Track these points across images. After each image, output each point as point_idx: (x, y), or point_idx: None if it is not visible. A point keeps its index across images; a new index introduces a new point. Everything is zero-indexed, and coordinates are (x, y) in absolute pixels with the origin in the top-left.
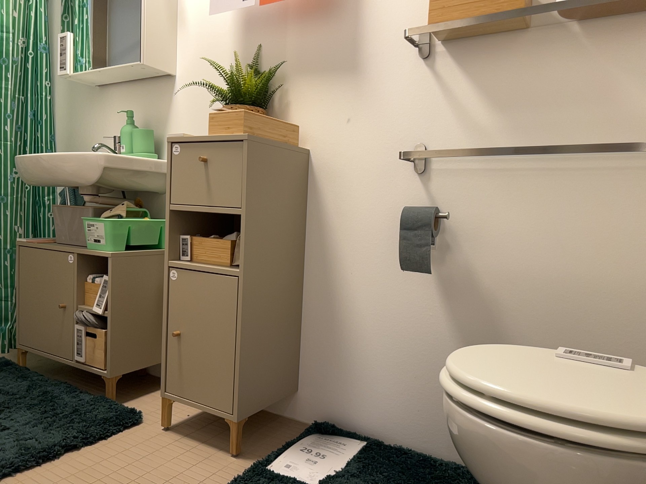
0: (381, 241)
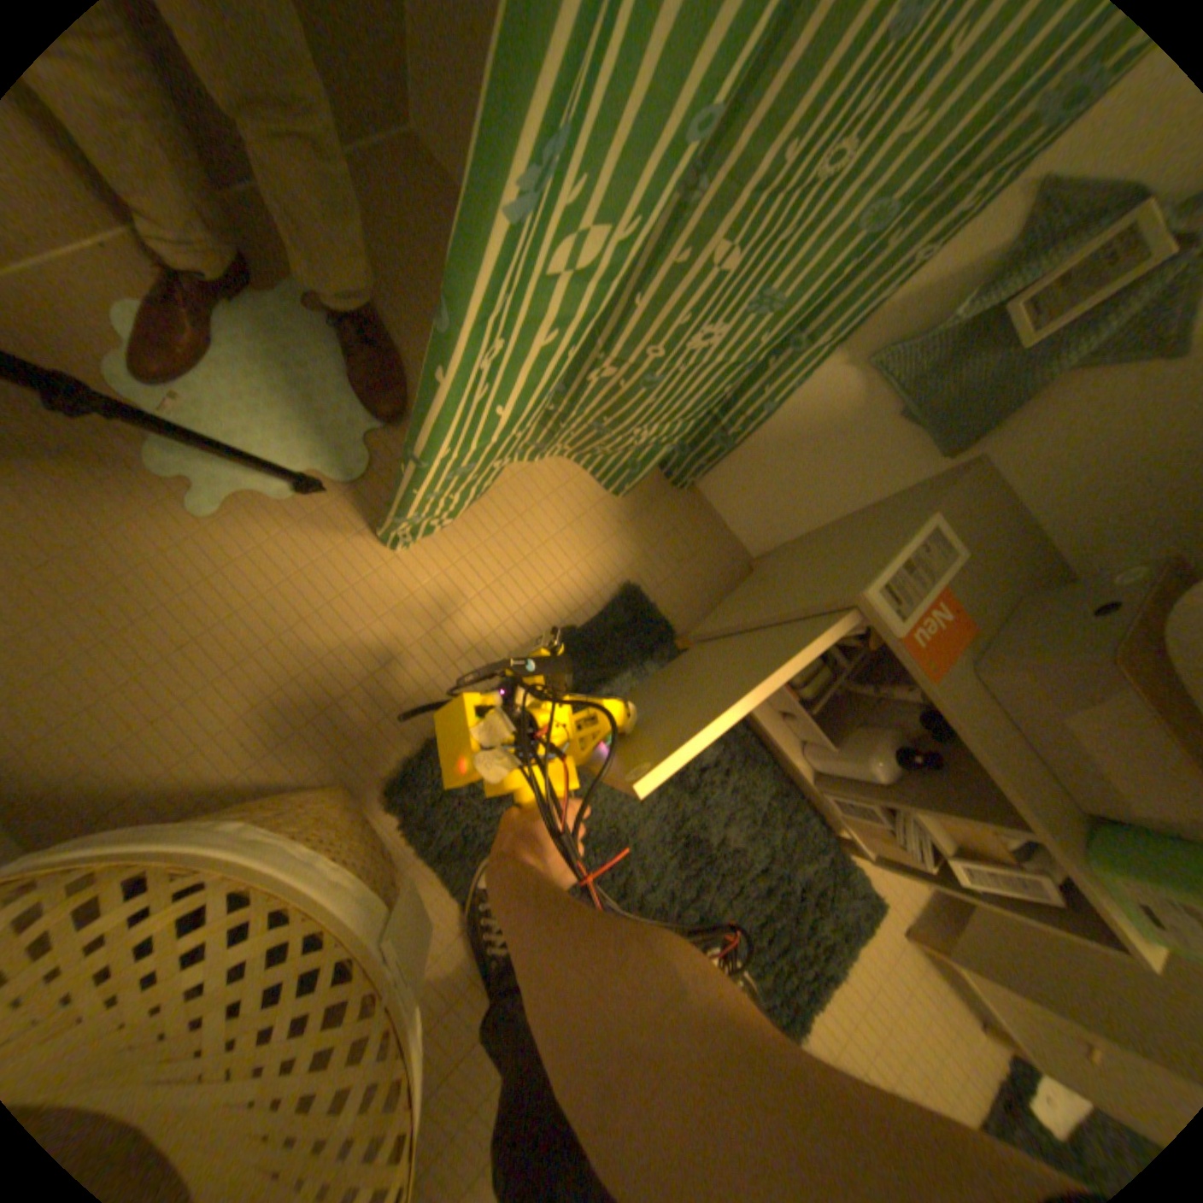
0: None
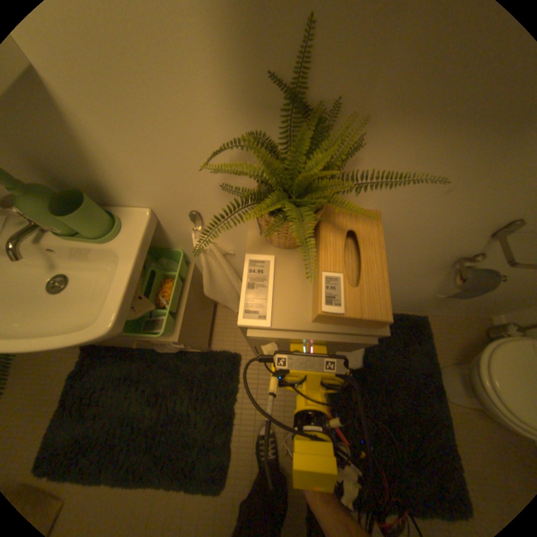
0: (415, 265)
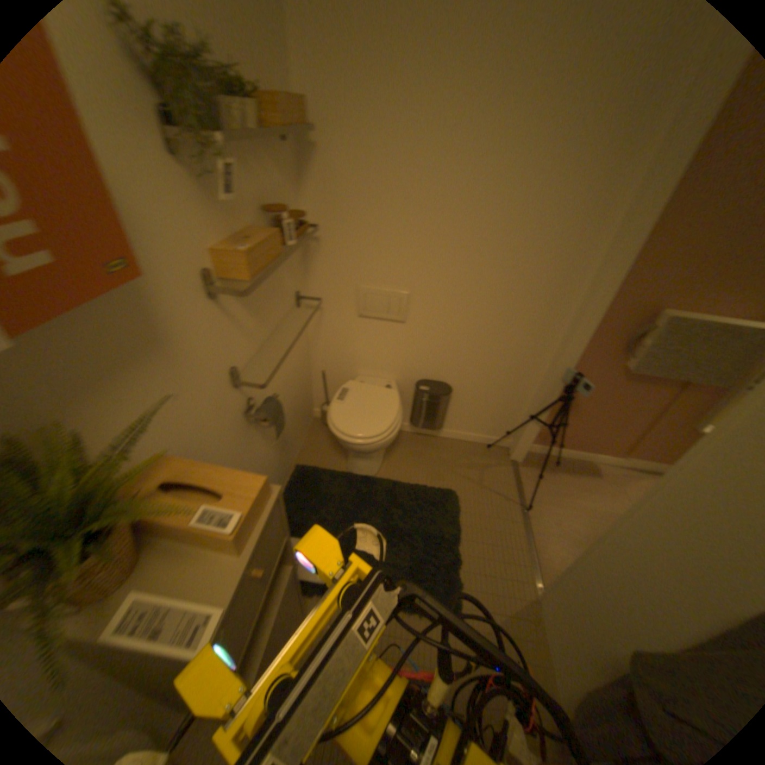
0: (234, 451)
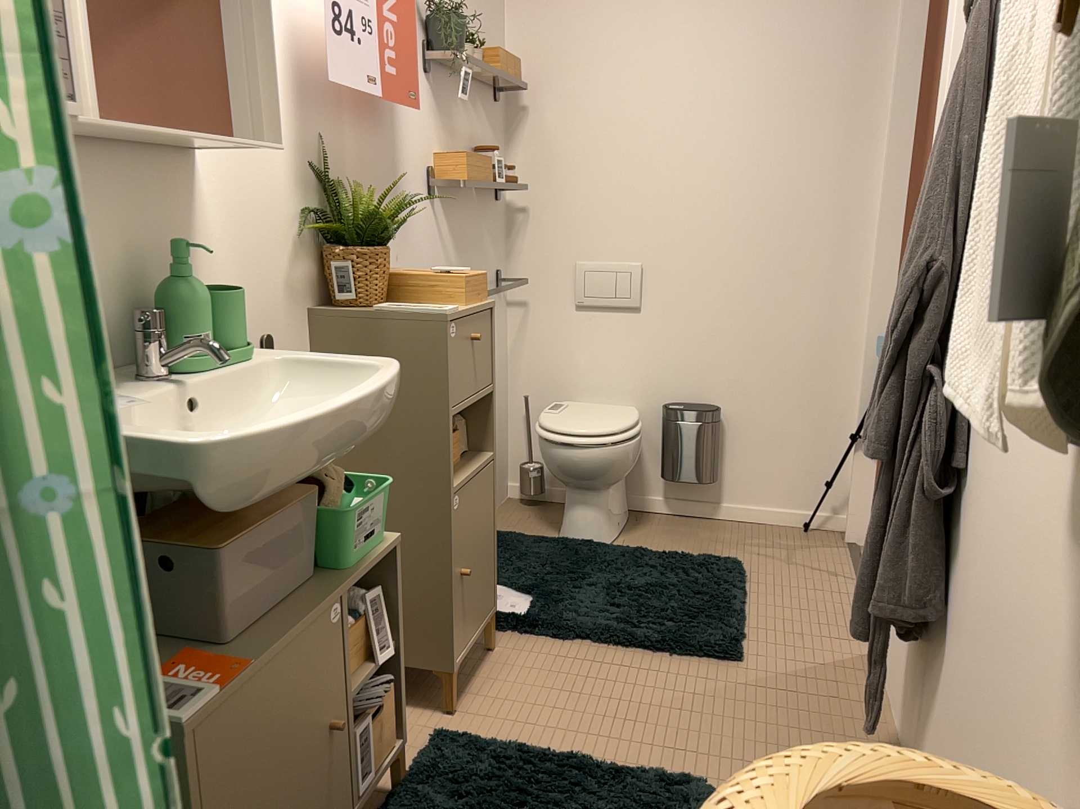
0: None
